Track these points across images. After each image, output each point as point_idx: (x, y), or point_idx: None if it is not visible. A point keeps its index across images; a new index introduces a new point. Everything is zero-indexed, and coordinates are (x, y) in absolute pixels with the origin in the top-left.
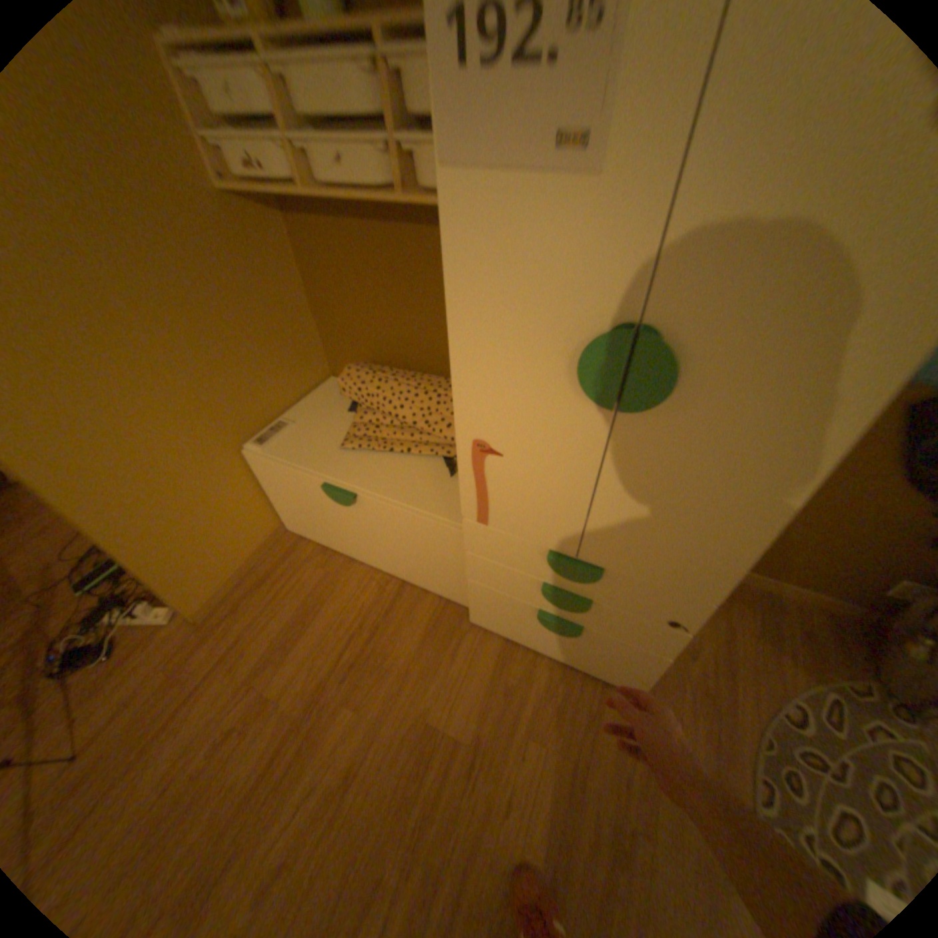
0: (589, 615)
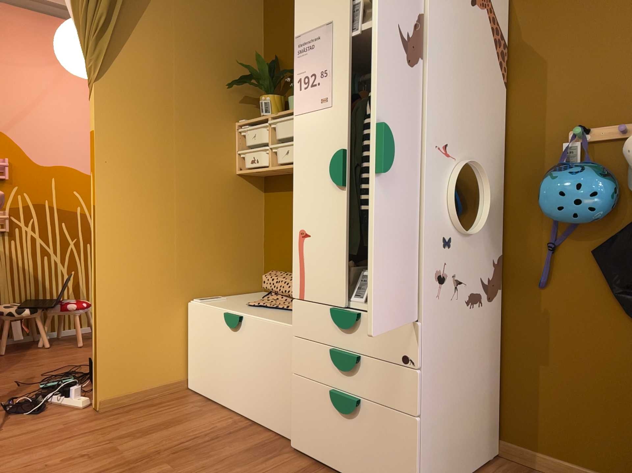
0: (362, 379)
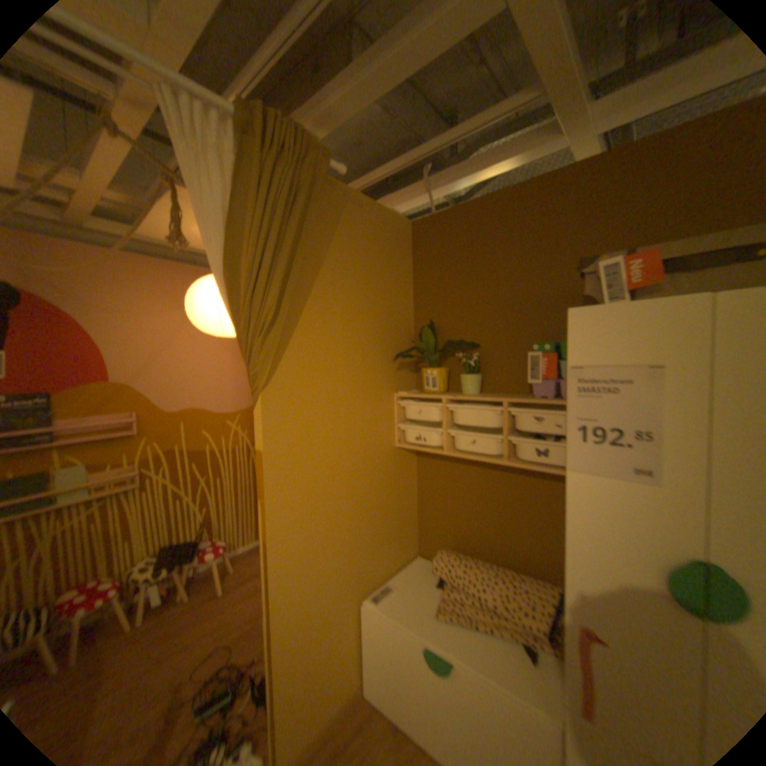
0: None
